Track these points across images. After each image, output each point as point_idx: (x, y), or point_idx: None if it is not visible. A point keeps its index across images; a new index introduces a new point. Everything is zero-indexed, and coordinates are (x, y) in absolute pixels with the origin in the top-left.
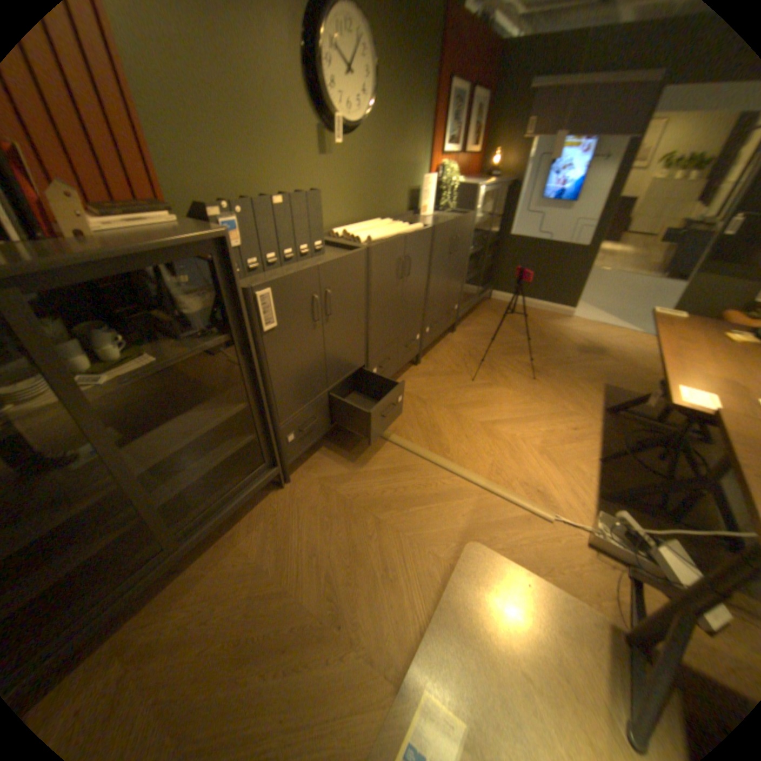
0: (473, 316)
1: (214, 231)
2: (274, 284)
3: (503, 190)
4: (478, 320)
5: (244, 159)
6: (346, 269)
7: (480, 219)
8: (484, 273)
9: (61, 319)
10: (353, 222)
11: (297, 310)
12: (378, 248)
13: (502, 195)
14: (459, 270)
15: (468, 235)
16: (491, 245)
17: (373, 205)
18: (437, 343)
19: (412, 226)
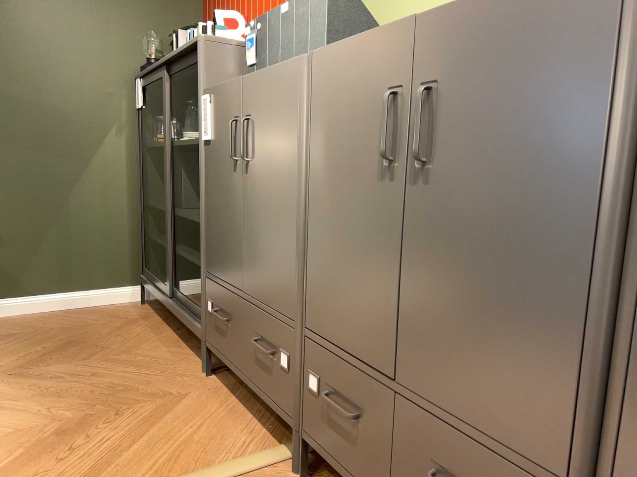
0: None
1: (195, 40)
2: (213, 93)
3: None
4: None
5: None
6: (269, 91)
7: None
8: None
9: None
10: None
11: (223, 131)
12: (325, 56)
13: None
14: None
15: None
16: None
17: None
18: None
19: None
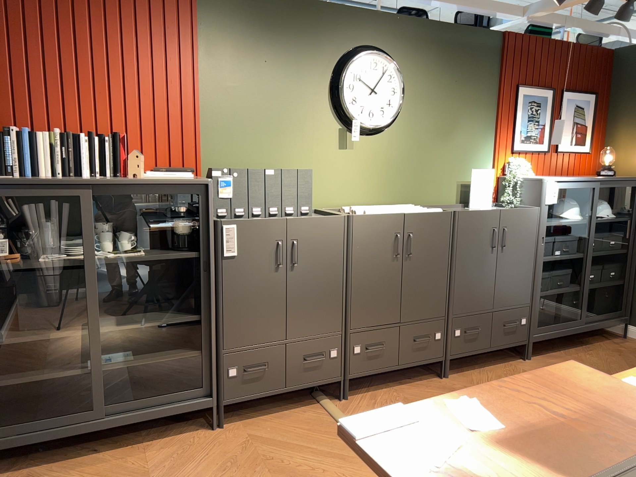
0: (577, 350)
1: (199, 180)
2: (239, 223)
3: (627, 193)
4: (580, 355)
5: (267, 149)
6: (317, 228)
7: (574, 221)
8: (607, 297)
9: (112, 223)
10: (375, 205)
11: (258, 249)
12: (362, 218)
13: (626, 198)
14: (520, 272)
15: (529, 231)
16: (619, 260)
17: (402, 193)
18: (493, 364)
19: (425, 209)
